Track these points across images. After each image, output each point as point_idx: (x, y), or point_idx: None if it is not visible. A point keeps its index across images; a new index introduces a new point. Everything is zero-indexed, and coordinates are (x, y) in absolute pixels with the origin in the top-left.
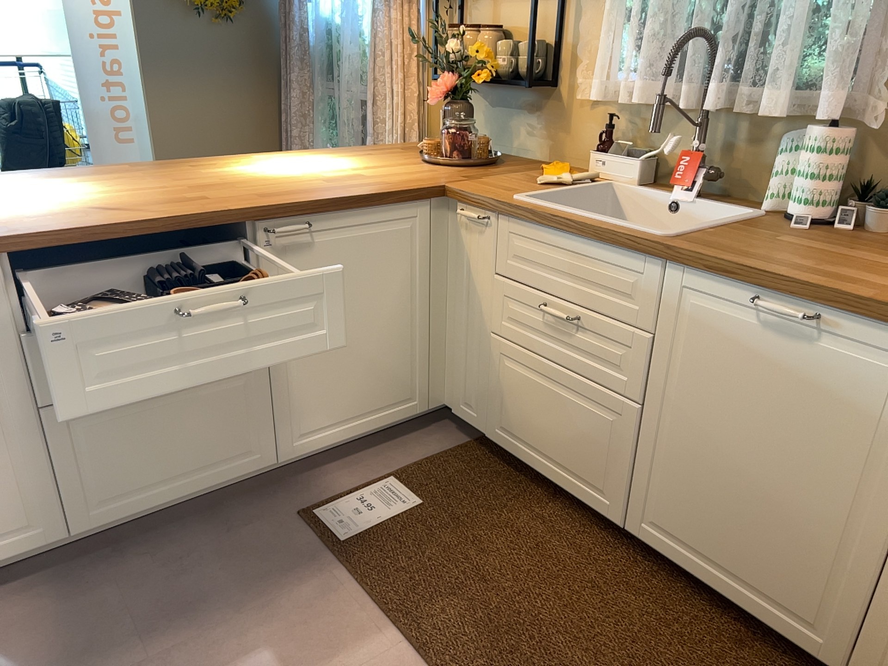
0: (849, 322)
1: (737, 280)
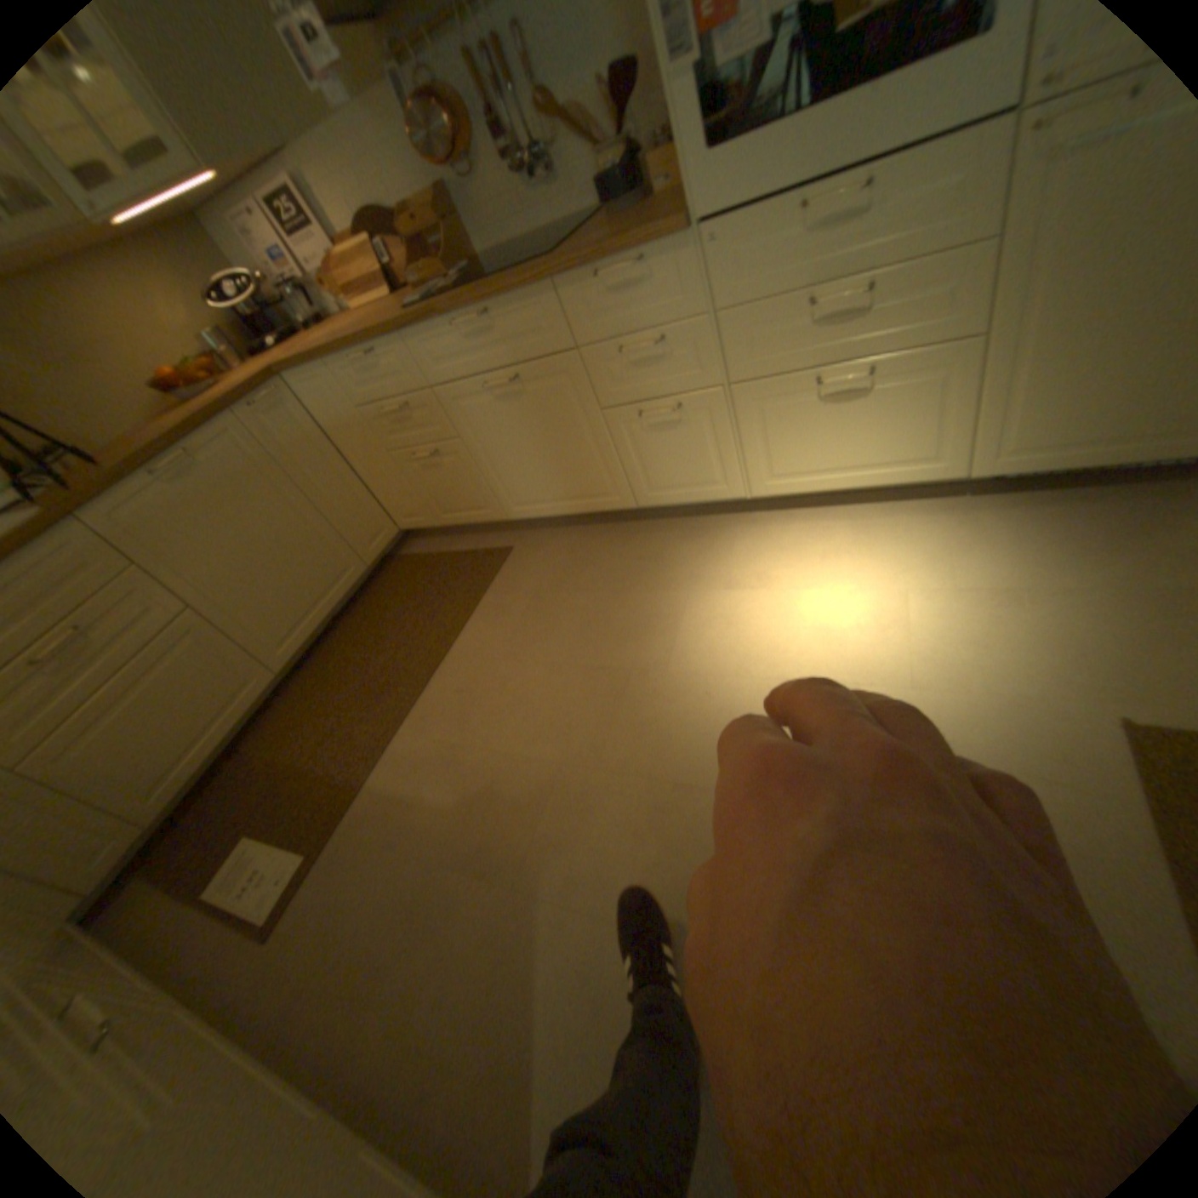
0: (193, 437)
1: (129, 471)
